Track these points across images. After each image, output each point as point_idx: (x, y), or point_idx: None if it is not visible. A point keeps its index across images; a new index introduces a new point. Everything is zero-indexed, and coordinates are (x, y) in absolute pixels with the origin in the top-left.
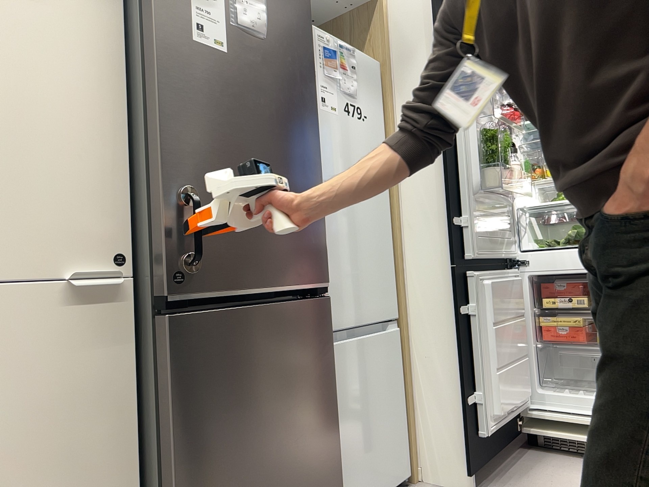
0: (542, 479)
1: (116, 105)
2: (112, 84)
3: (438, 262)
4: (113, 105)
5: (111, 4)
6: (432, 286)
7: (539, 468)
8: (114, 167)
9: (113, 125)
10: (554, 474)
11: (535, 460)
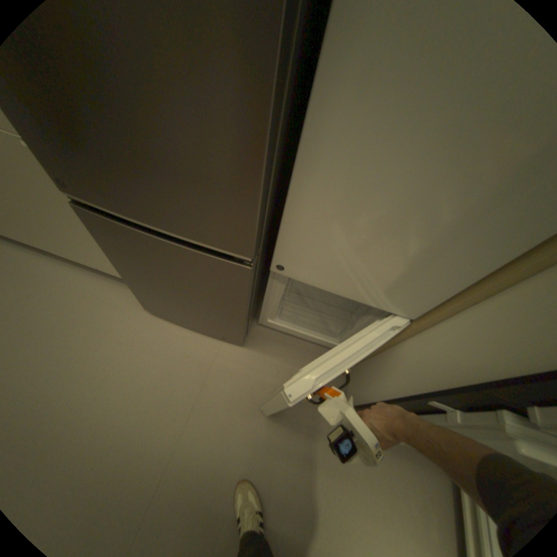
0: (391, 470)
1: None
2: None
3: (498, 352)
4: None
5: None
6: (463, 350)
7: (409, 466)
8: None
9: None
10: (404, 481)
11: (426, 463)
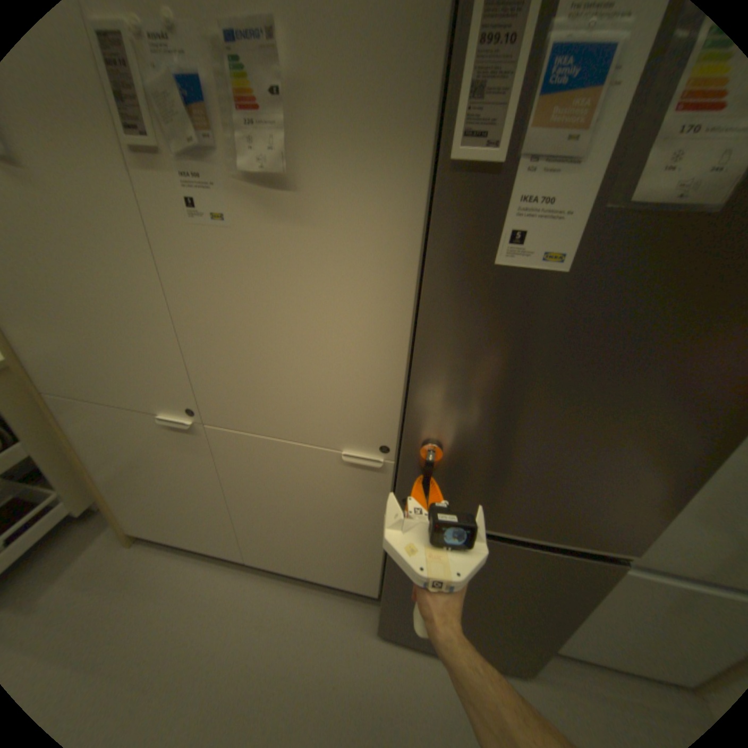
0: None
1: (401, 323)
2: (400, 300)
3: None
4: (398, 323)
5: (413, 190)
6: None
7: None
8: (392, 381)
9: (396, 343)
10: None
11: None
